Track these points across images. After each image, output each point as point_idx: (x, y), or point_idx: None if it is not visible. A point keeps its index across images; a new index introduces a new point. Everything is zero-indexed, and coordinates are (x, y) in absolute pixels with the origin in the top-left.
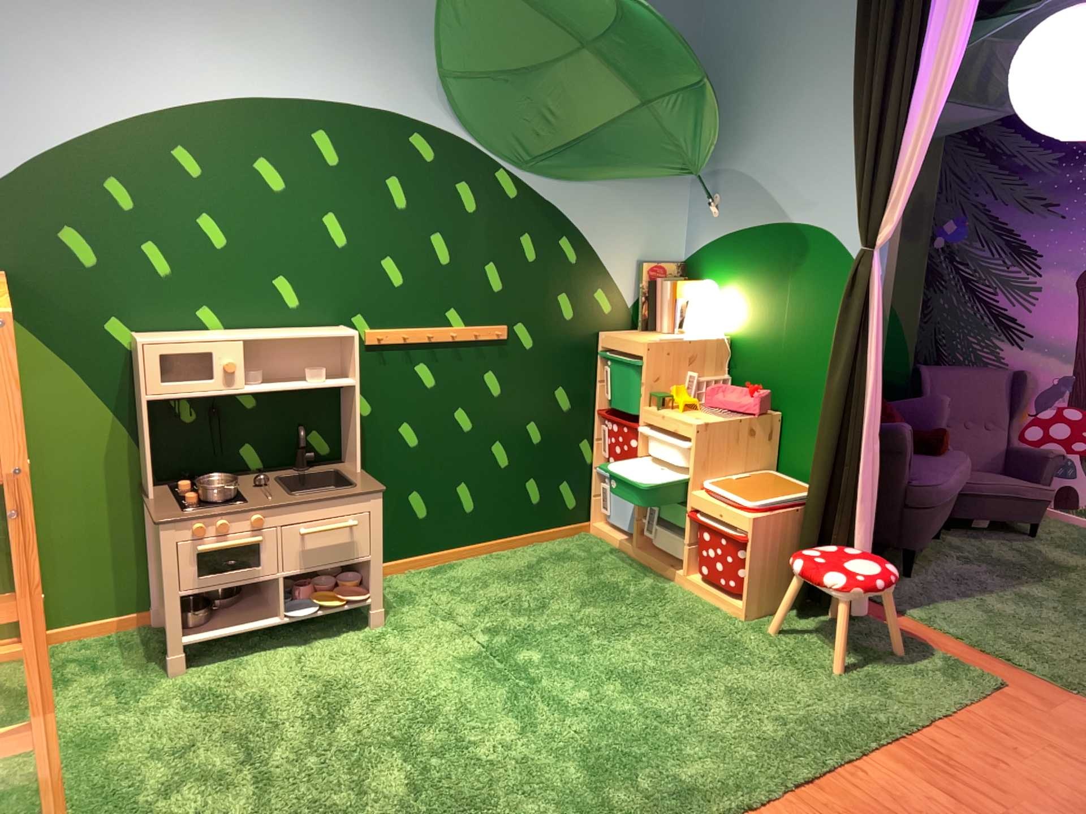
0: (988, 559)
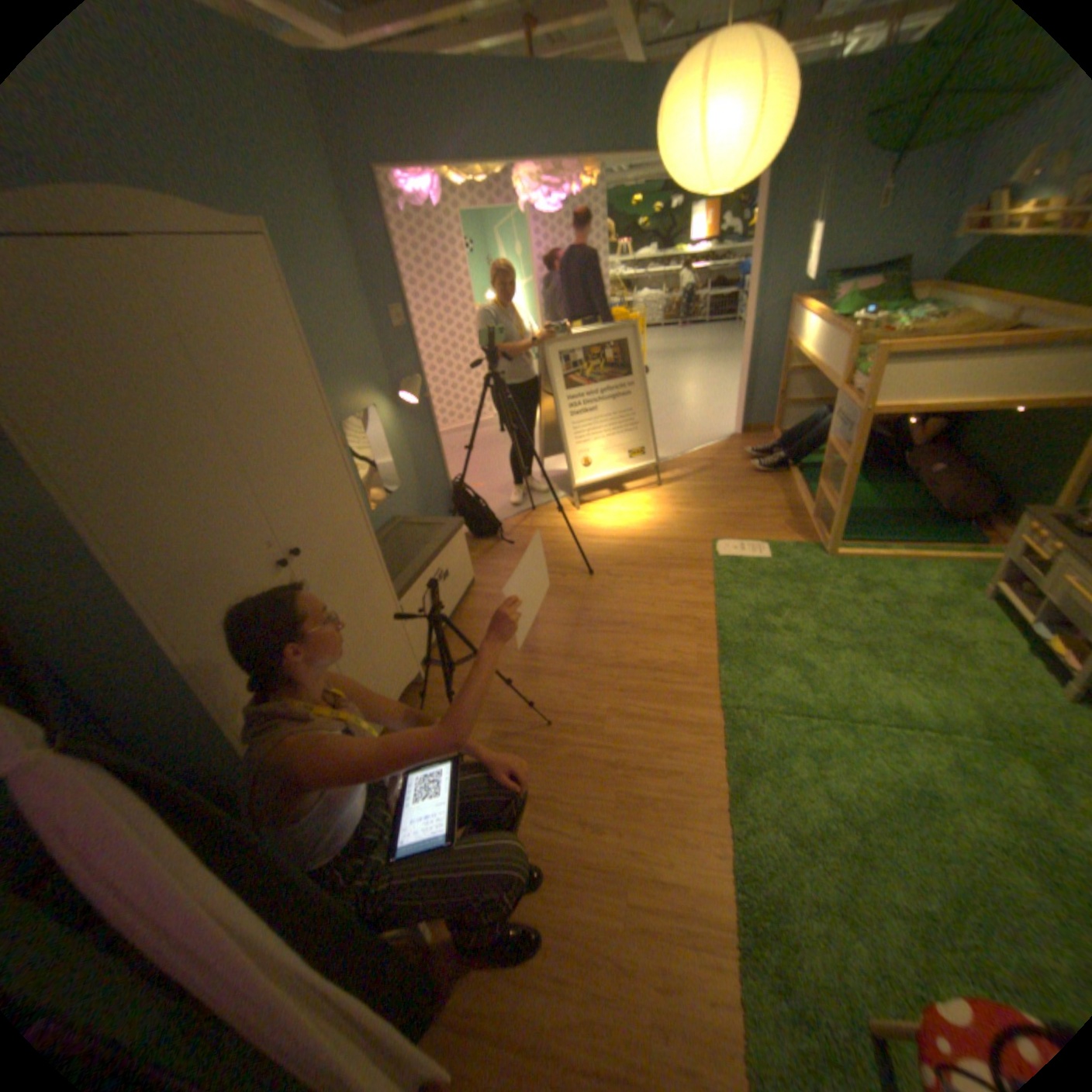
0: None
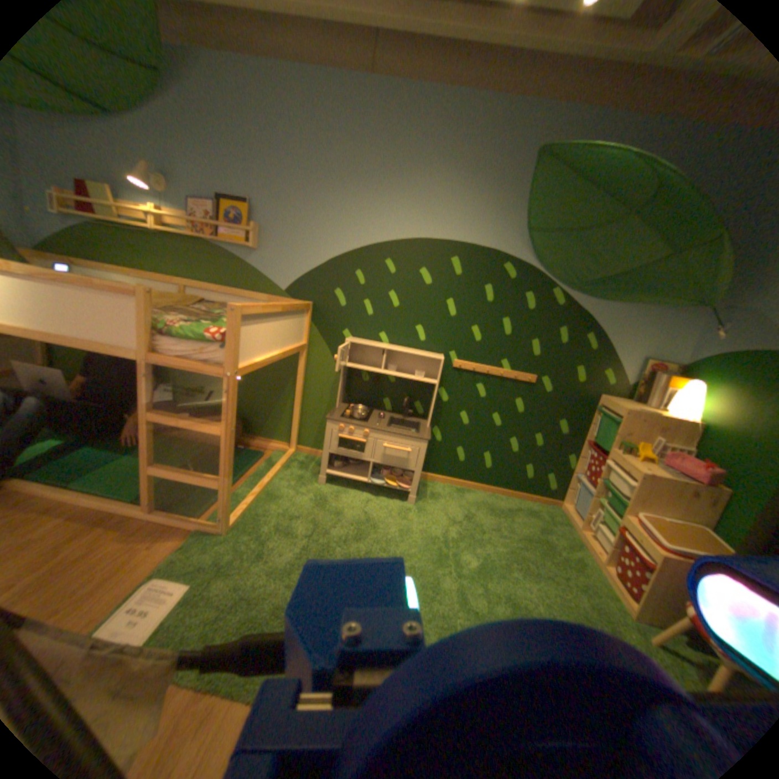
0: None
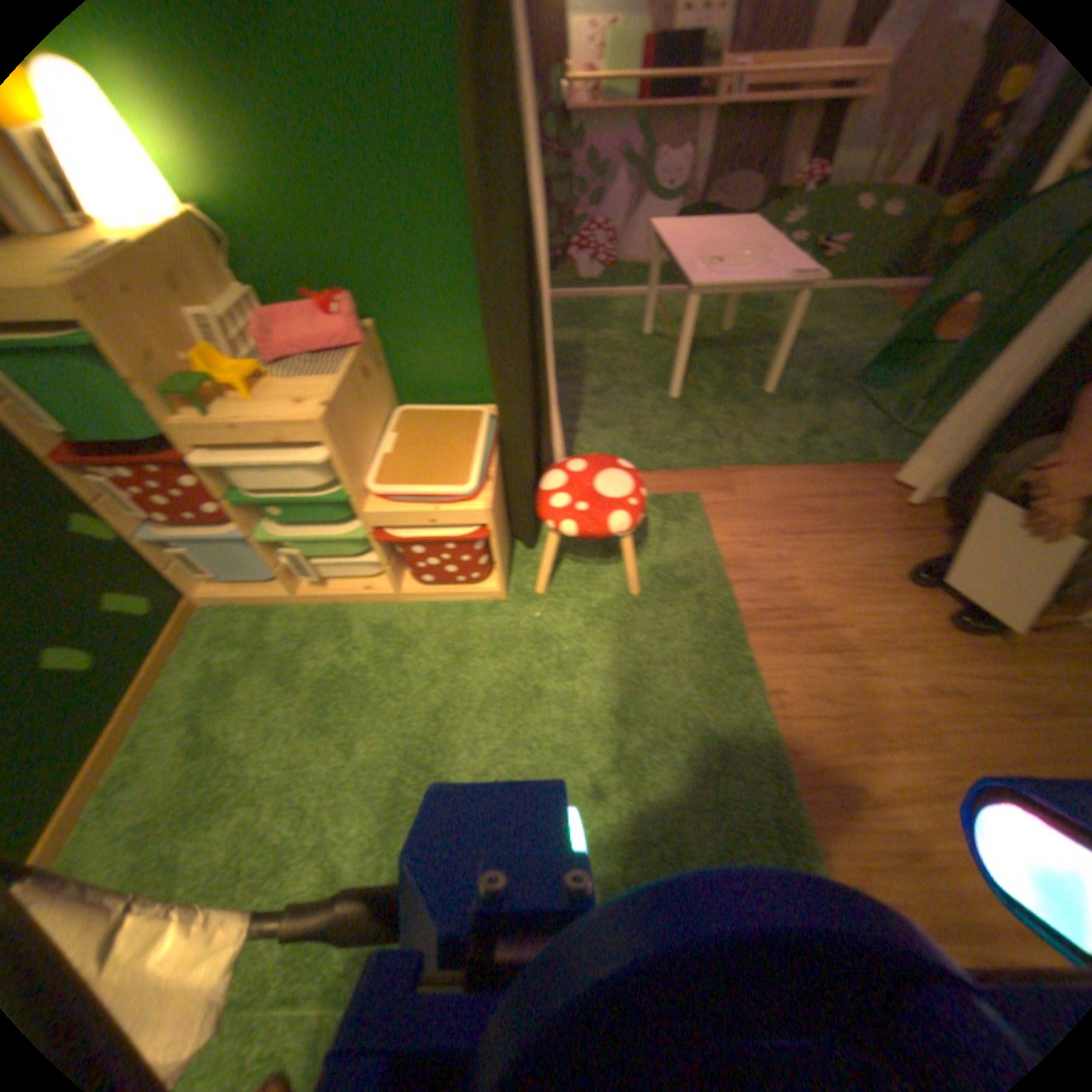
0: None
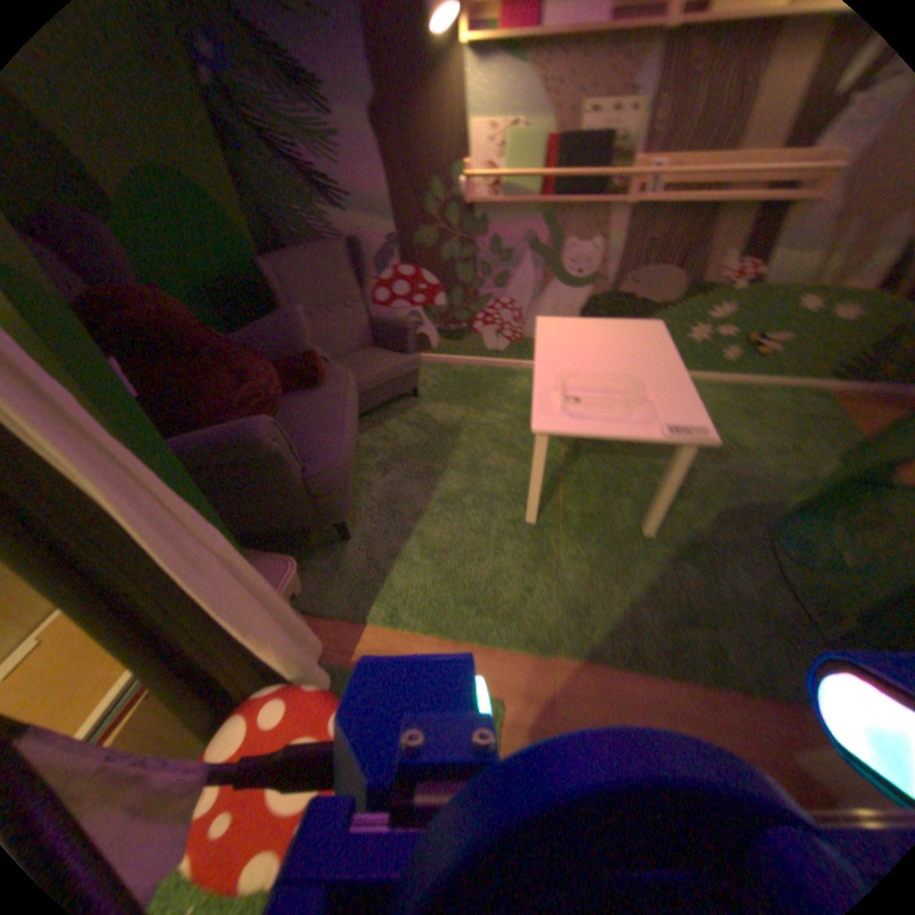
0: (405, 452)
